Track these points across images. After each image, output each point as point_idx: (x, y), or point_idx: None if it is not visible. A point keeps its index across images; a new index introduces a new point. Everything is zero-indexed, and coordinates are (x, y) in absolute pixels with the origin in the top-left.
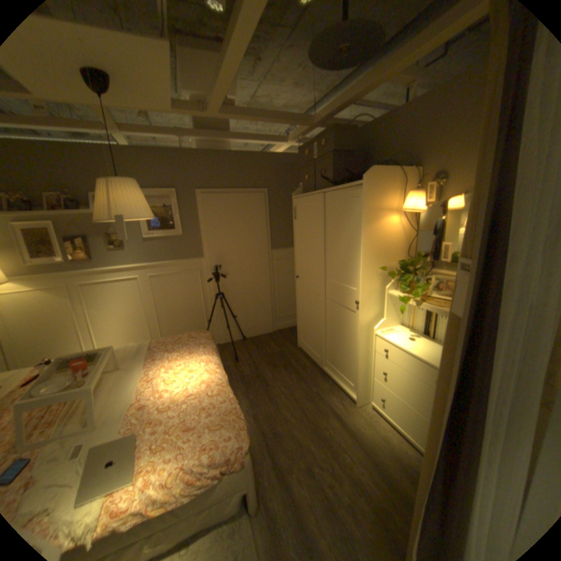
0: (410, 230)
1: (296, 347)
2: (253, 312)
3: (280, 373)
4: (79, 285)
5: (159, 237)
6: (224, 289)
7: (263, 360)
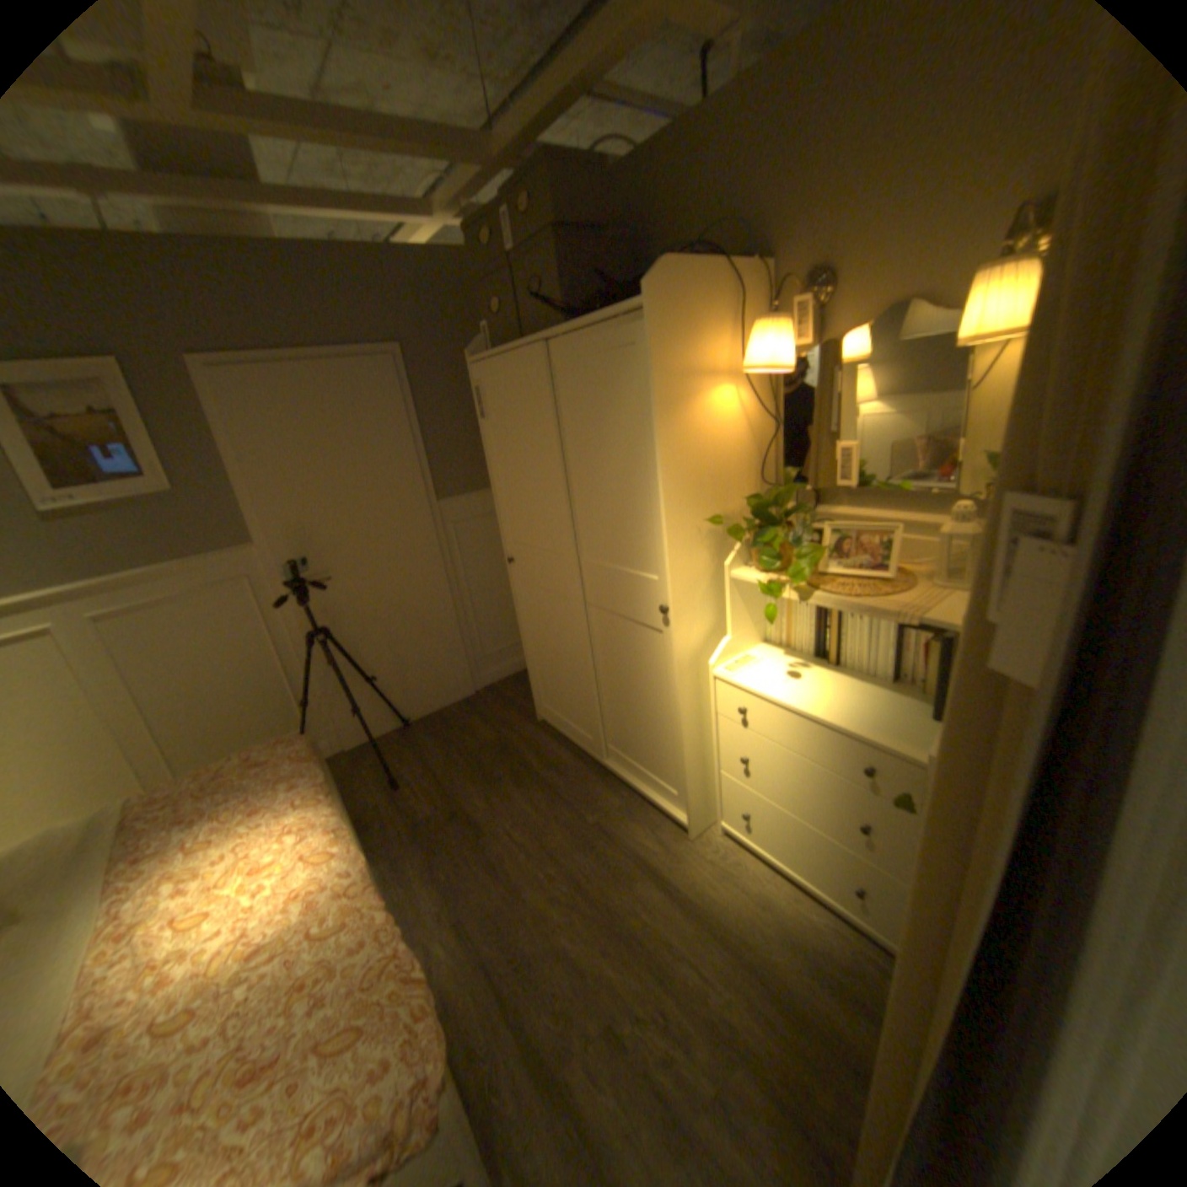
0: (761, 420)
1: (534, 720)
2: (418, 658)
3: (506, 794)
4: None
5: (95, 503)
6: (330, 617)
7: (460, 769)
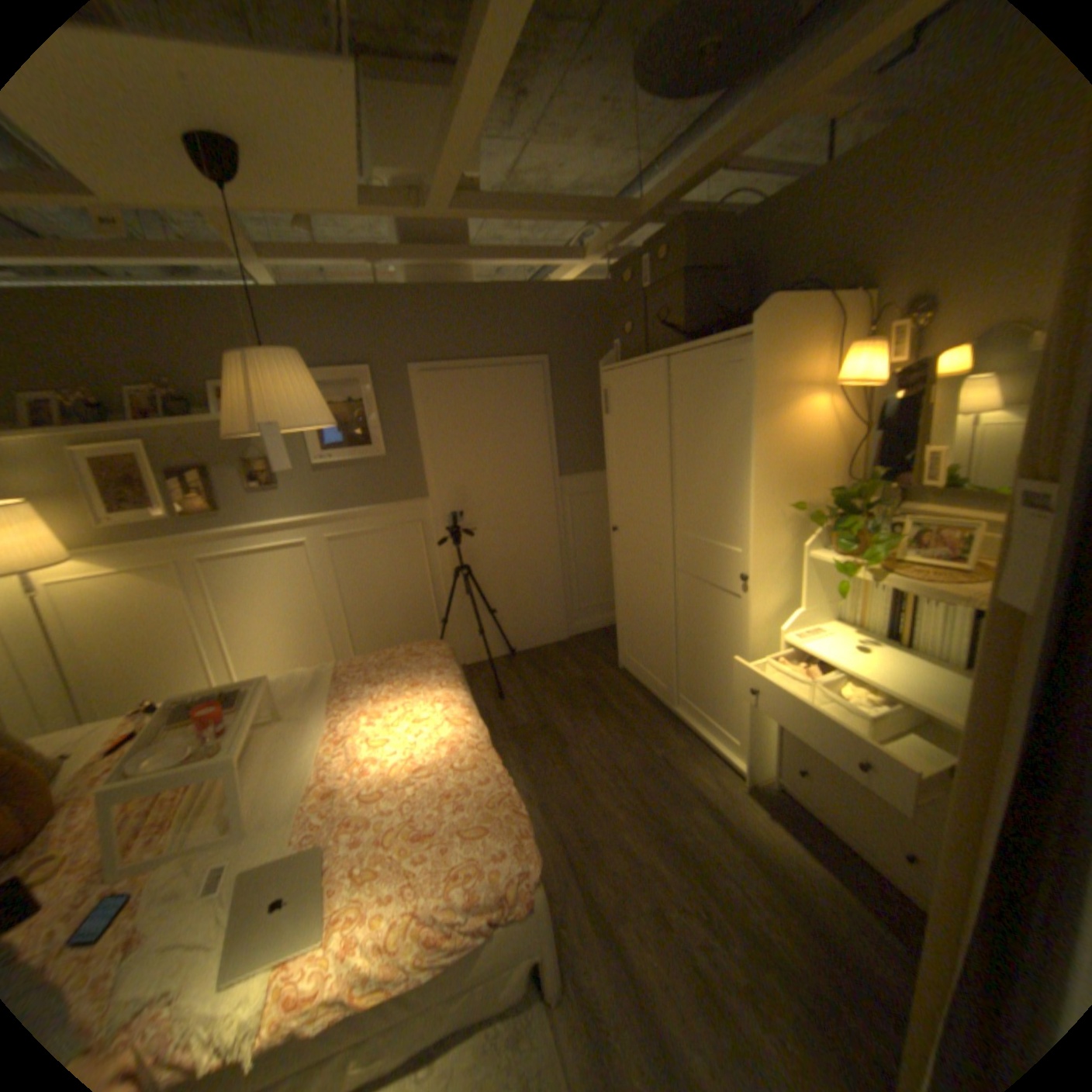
0: (853, 425)
1: (616, 667)
2: (529, 601)
3: (589, 720)
4: (200, 559)
5: (343, 461)
6: (472, 558)
7: (553, 694)
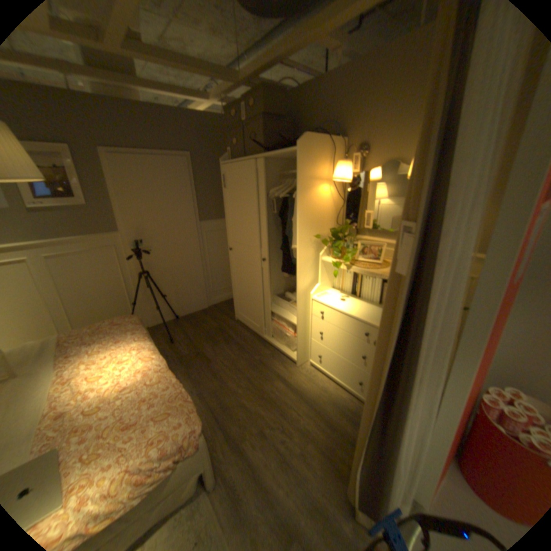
0: (338, 199)
1: (233, 319)
2: (184, 288)
3: (221, 347)
4: None
5: (51, 206)
6: (148, 266)
7: (201, 336)
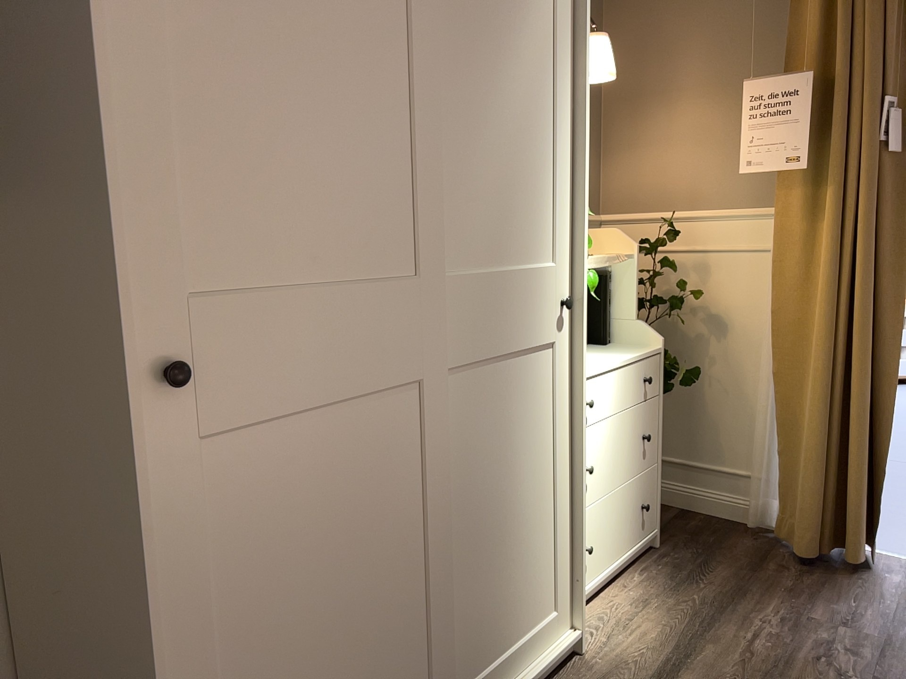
0: None
1: None
2: None
3: None
4: None
5: None
6: None
7: None
